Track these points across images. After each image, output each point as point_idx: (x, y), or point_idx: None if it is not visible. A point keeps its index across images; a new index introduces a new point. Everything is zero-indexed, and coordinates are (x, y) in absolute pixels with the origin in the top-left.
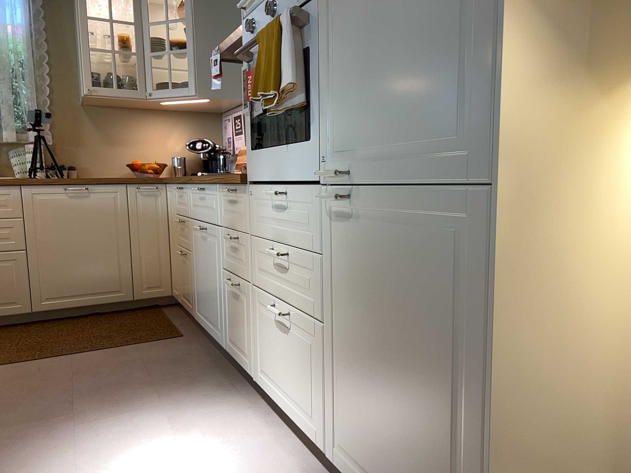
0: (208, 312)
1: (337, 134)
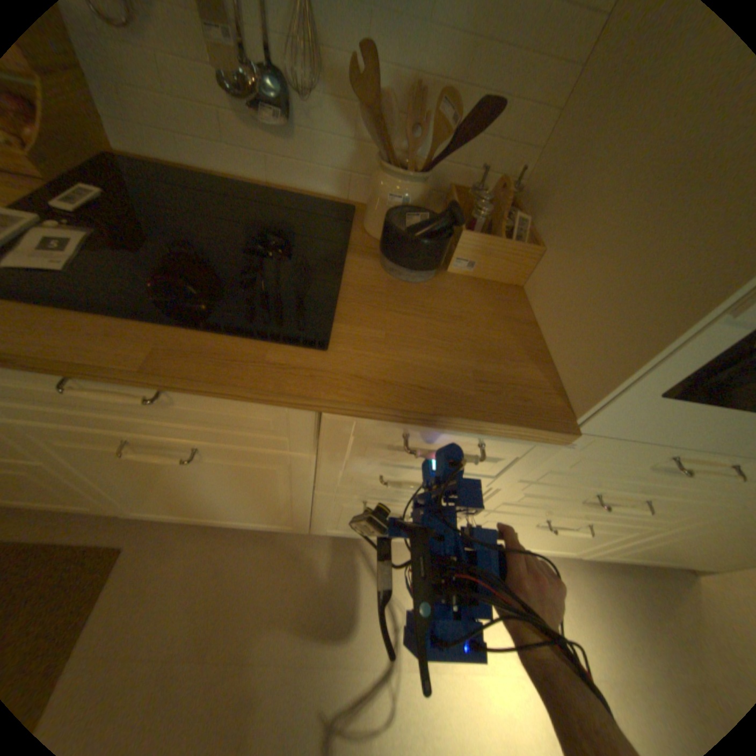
0: (218, 516)
1: None
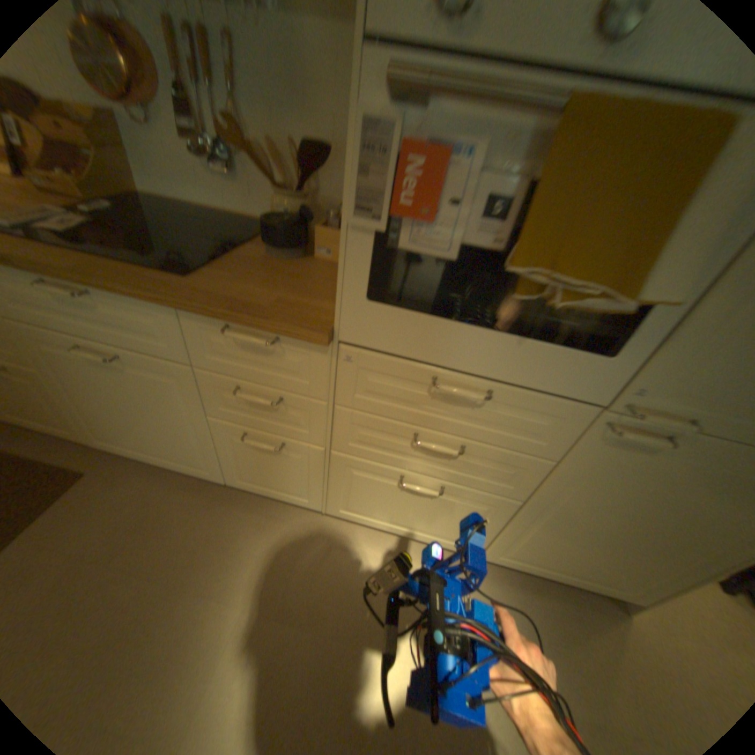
0: (152, 447)
1: (687, 370)
